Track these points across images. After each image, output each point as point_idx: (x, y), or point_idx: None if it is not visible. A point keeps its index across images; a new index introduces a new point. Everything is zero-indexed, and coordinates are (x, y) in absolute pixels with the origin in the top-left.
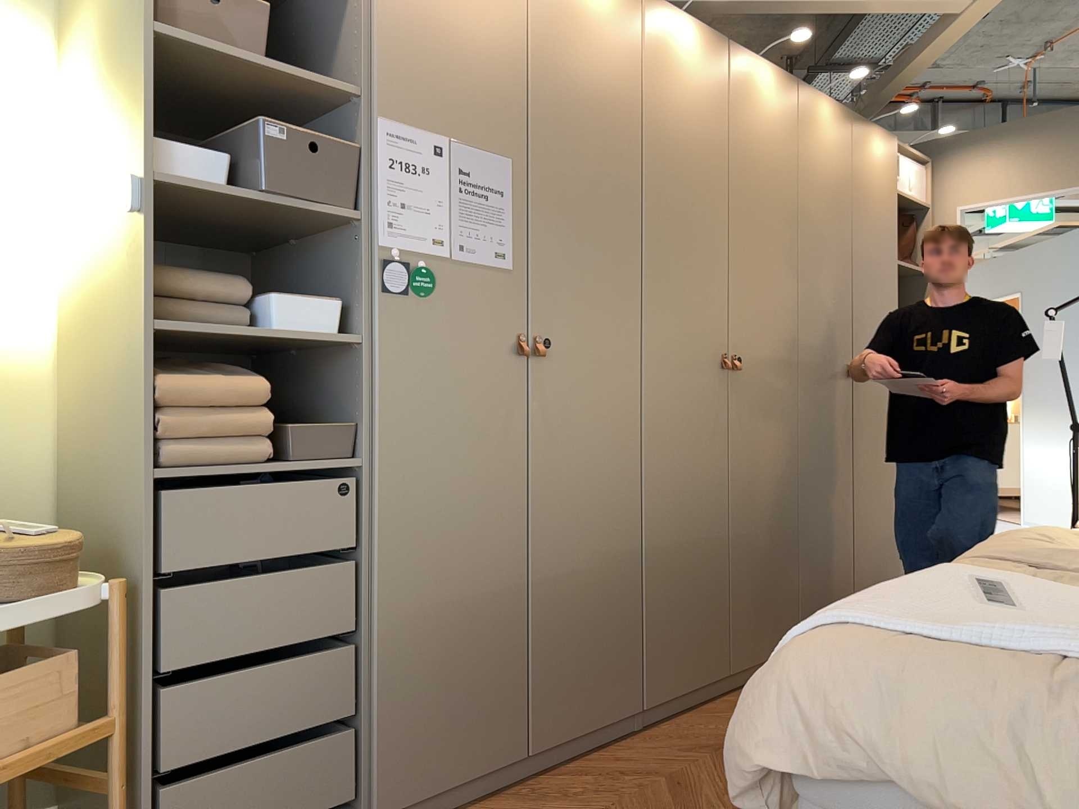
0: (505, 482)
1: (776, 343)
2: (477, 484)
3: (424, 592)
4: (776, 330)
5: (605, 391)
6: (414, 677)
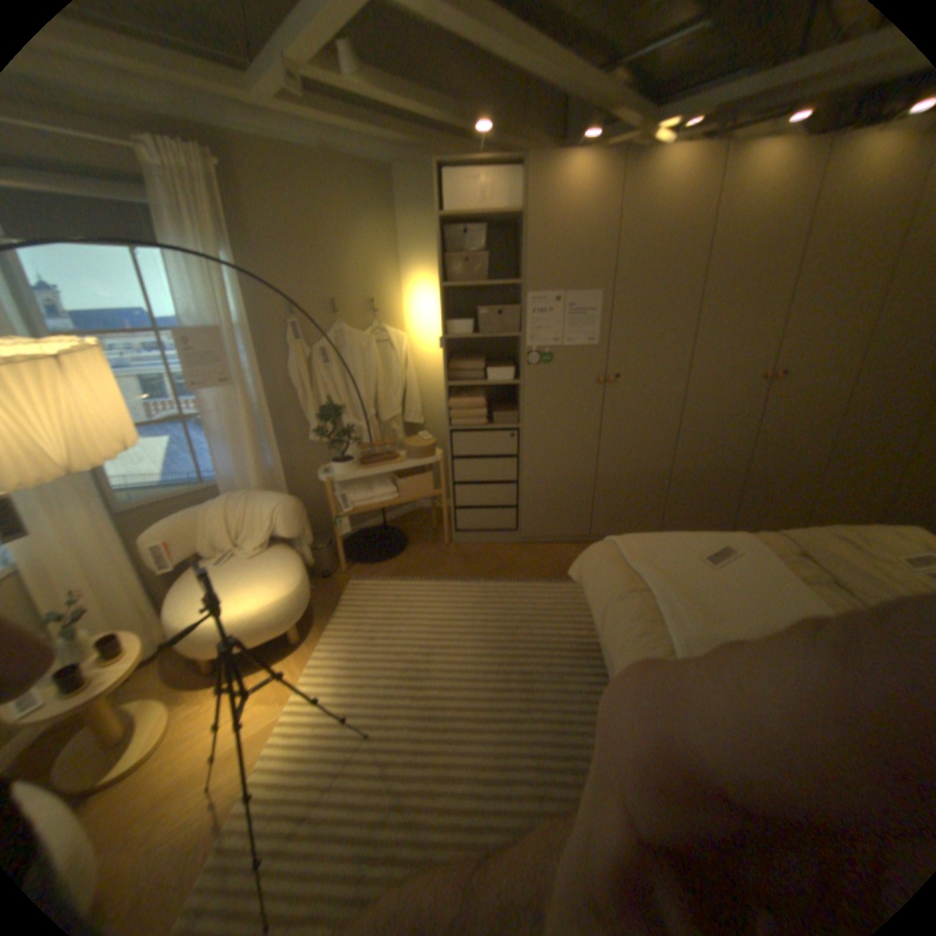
0: (590, 436)
1: (837, 358)
2: (574, 436)
3: (546, 472)
4: (840, 349)
5: (658, 396)
6: (541, 498)
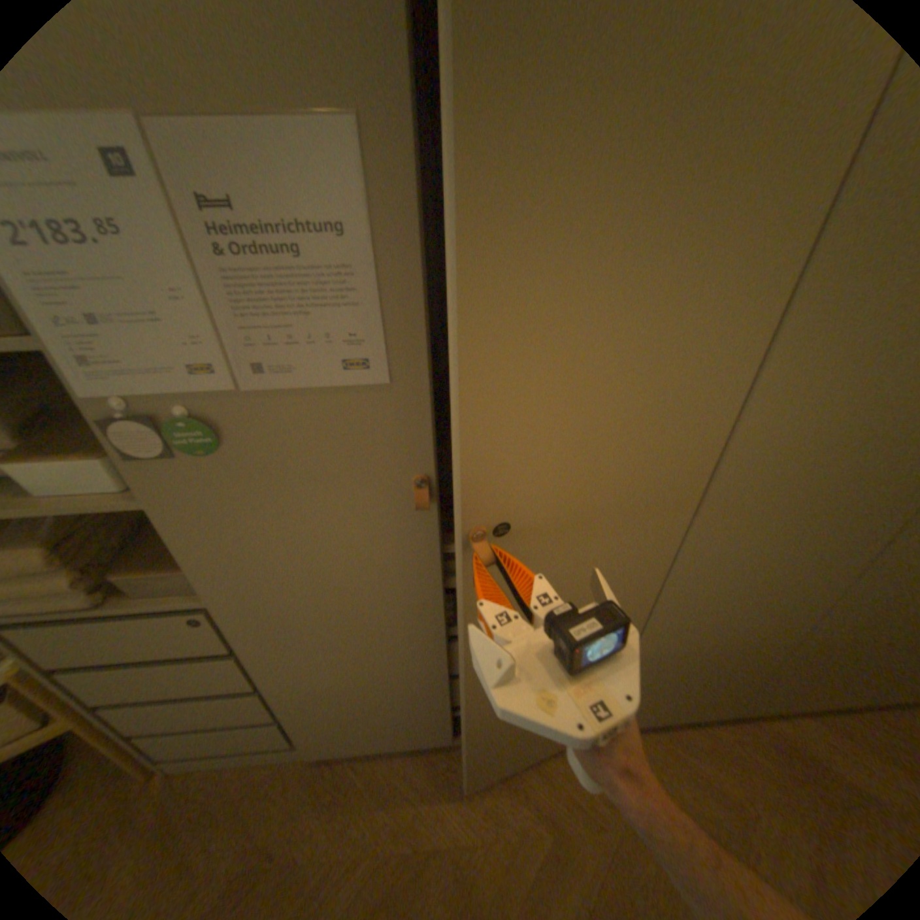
0: (413, 616)
1: None
2: (369, 620)
3: (318, 682)
4: None
5: (605, 528)
6: (322, 717)
